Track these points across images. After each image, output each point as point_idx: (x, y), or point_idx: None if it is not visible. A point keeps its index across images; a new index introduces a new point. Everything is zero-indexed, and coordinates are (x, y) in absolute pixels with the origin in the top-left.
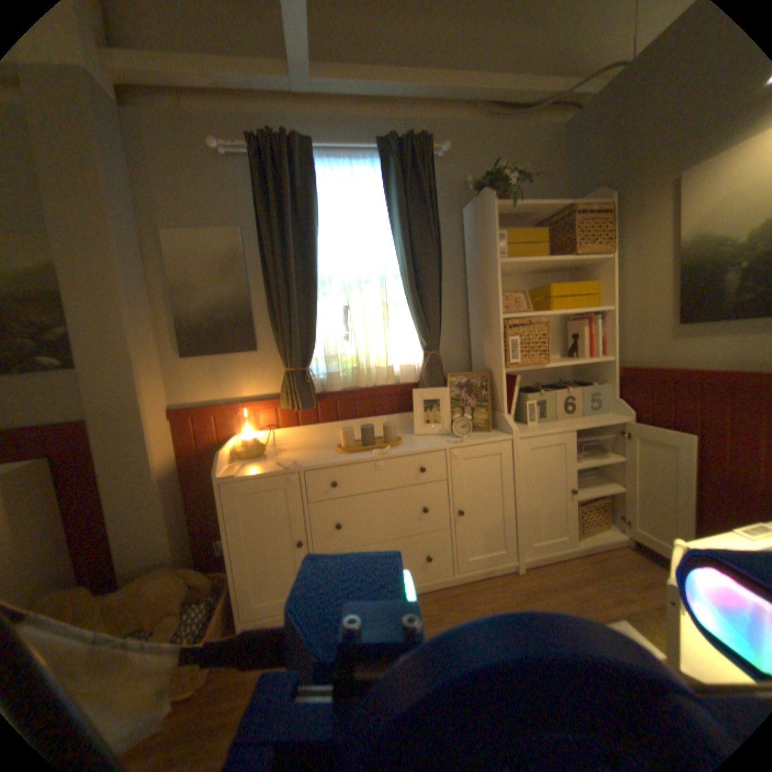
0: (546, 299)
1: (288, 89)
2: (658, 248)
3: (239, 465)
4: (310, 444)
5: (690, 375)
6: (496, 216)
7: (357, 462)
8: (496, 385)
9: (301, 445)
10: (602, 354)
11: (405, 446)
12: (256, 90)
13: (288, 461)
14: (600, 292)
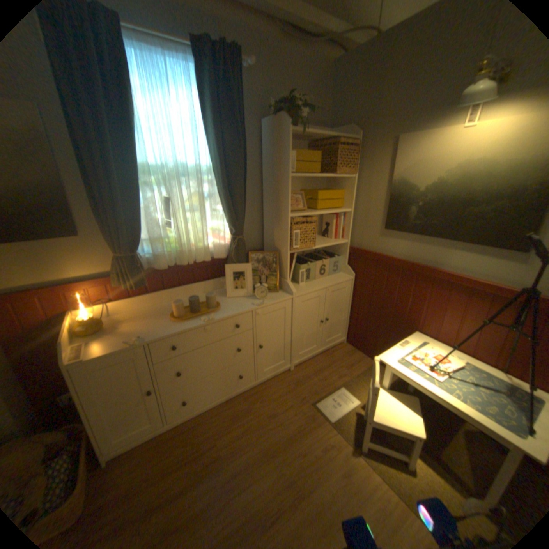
0: (313, 198)
1: None
2: (380, 179)
3: (81, 347)
4: (143, 313)
5: (385, 259)
6: (291, 140)
7: (190, 330)
8: (282, 261)
9: (135, 315)
10: (341, 238)
11: (223, 311)
12: None
13: (129, 336)
14: (344, 198)
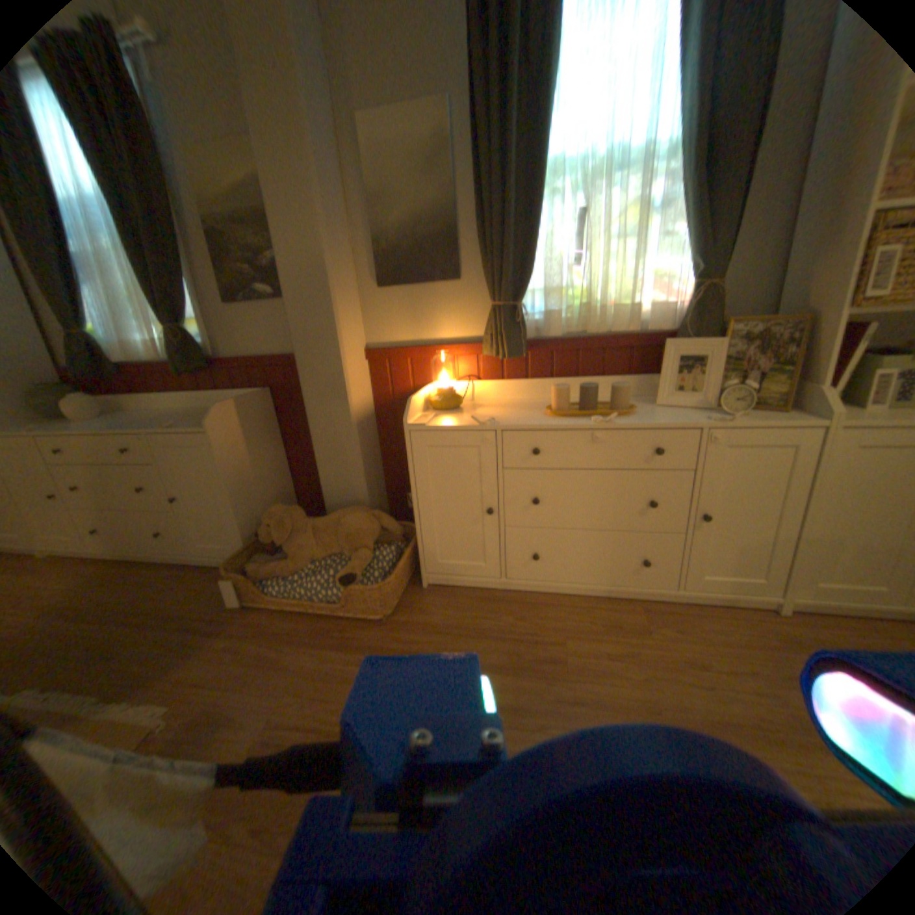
0: None
1: None
2: None
3: (432, 416)
4: (514, 403)
5: None
6: None
7: (569, 429)
8: (822, 338)
9: (503, 404)
10: None
11: (640, 418)
12: None
13: (485, 418)
14: None
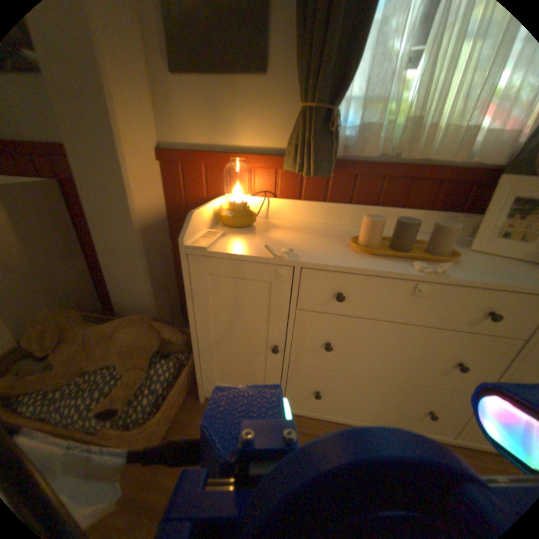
0: None
1: None
2: None
3: (221, 235)
4: (311, 227)
5: None
6: None
7: (388, 276)
8: None
9: (299, 226)
10: None
11: (470, 268)
12: None
13: (282, 245)
14: None
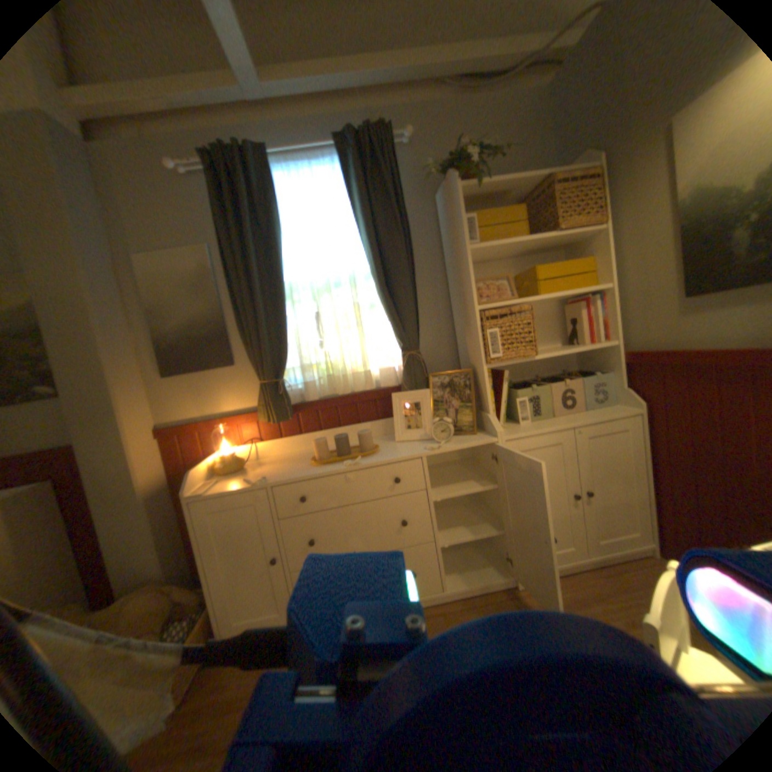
0: (536, 282)
1: (241, 97)
2: (655, 211)
3: (213, 483)
4: (292, 456)
5: (703, 357)
6: (461, 198)
7: (326, 475)
8: (481, 382)
9: (282, 458)
10: (605, 338)
11: (380, 455)
12: (211, 104)
13: (260, 477)
14: (597, 269)
